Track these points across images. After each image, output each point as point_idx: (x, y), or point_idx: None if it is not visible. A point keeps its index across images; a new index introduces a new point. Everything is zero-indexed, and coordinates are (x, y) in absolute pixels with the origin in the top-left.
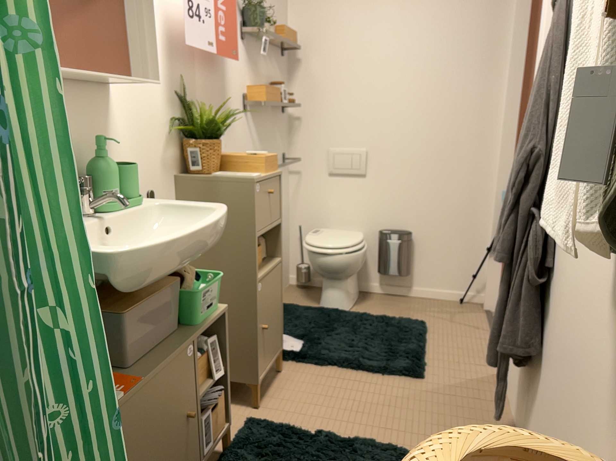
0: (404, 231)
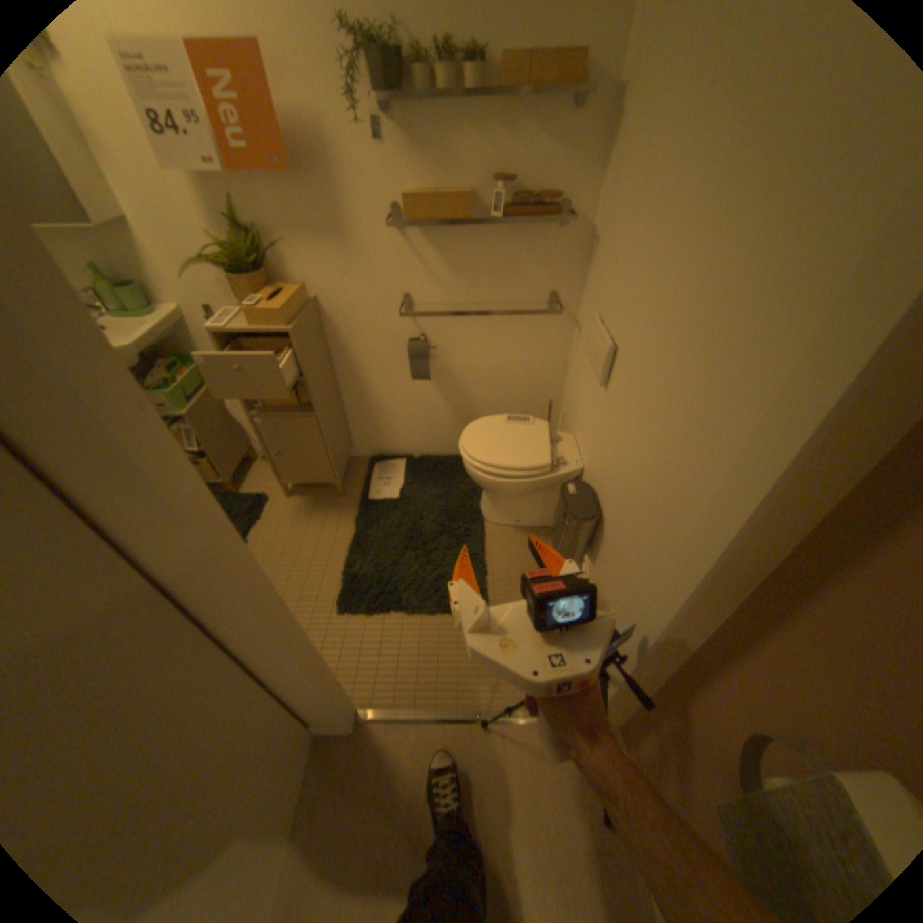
0: (593, 509)
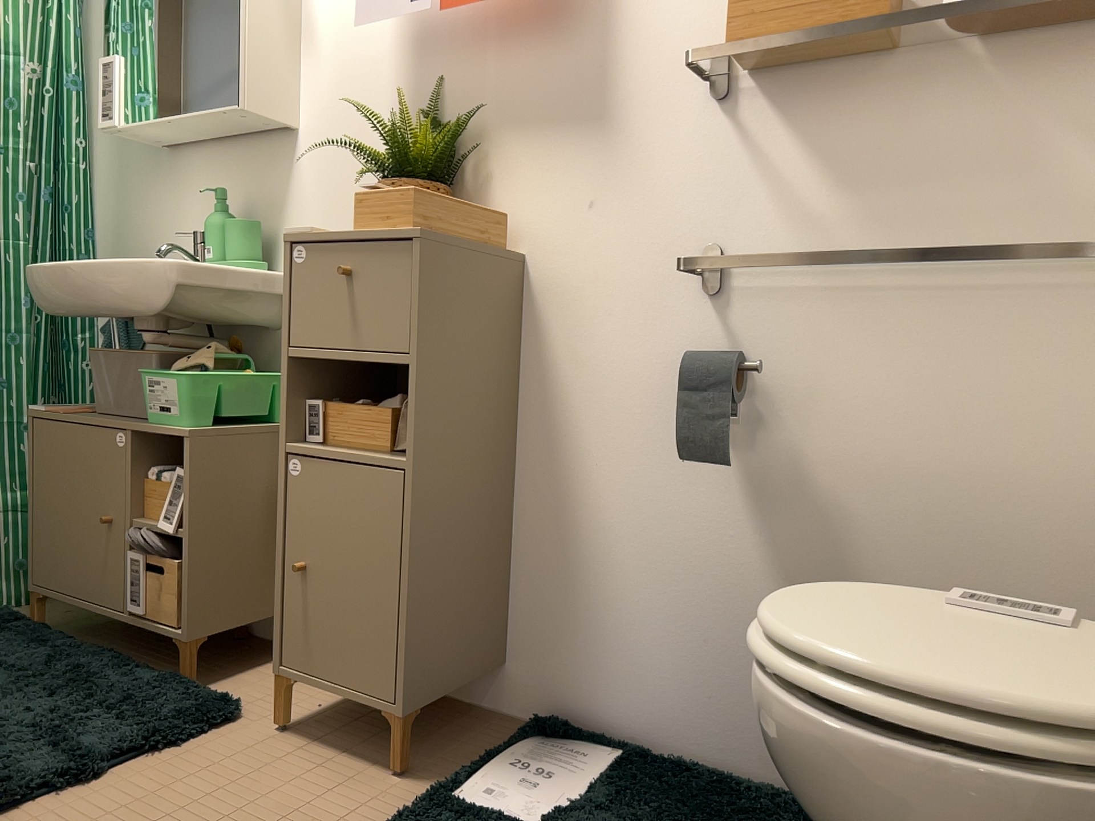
0: None
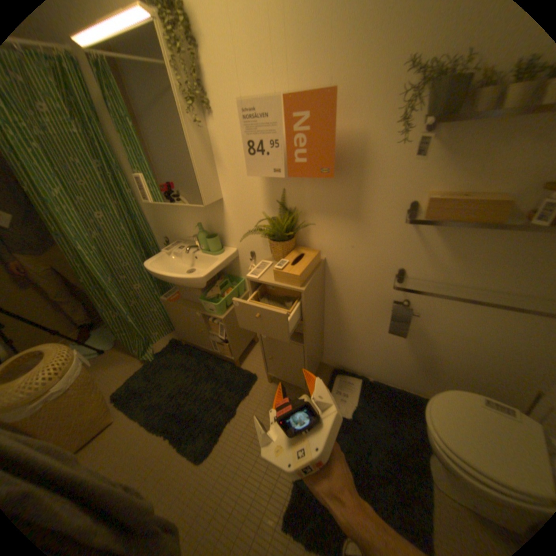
0: None
